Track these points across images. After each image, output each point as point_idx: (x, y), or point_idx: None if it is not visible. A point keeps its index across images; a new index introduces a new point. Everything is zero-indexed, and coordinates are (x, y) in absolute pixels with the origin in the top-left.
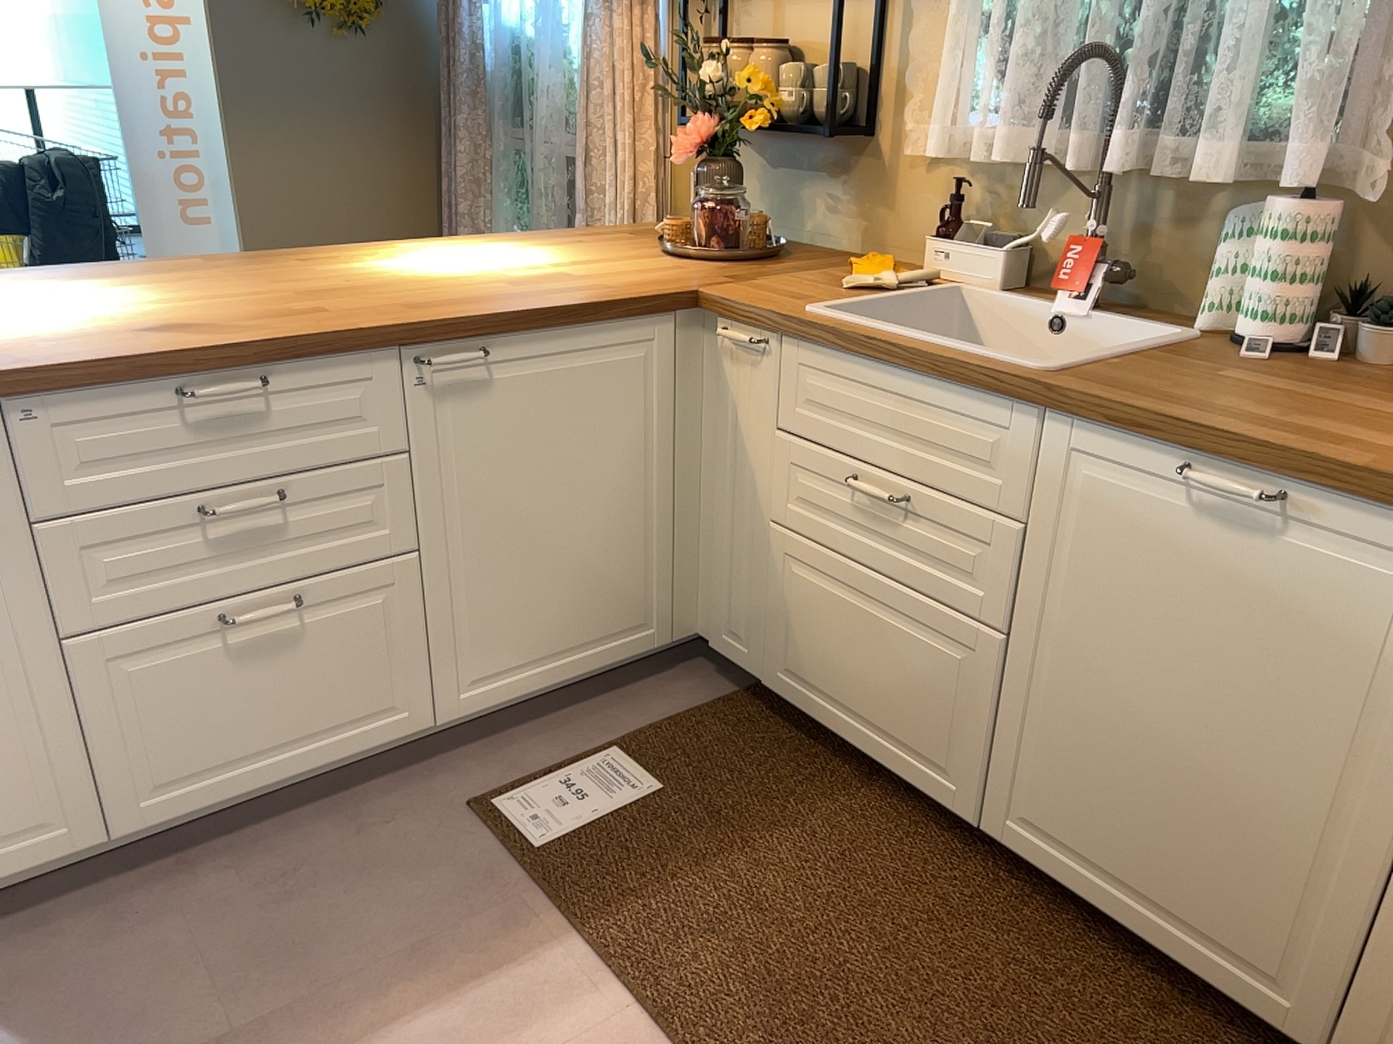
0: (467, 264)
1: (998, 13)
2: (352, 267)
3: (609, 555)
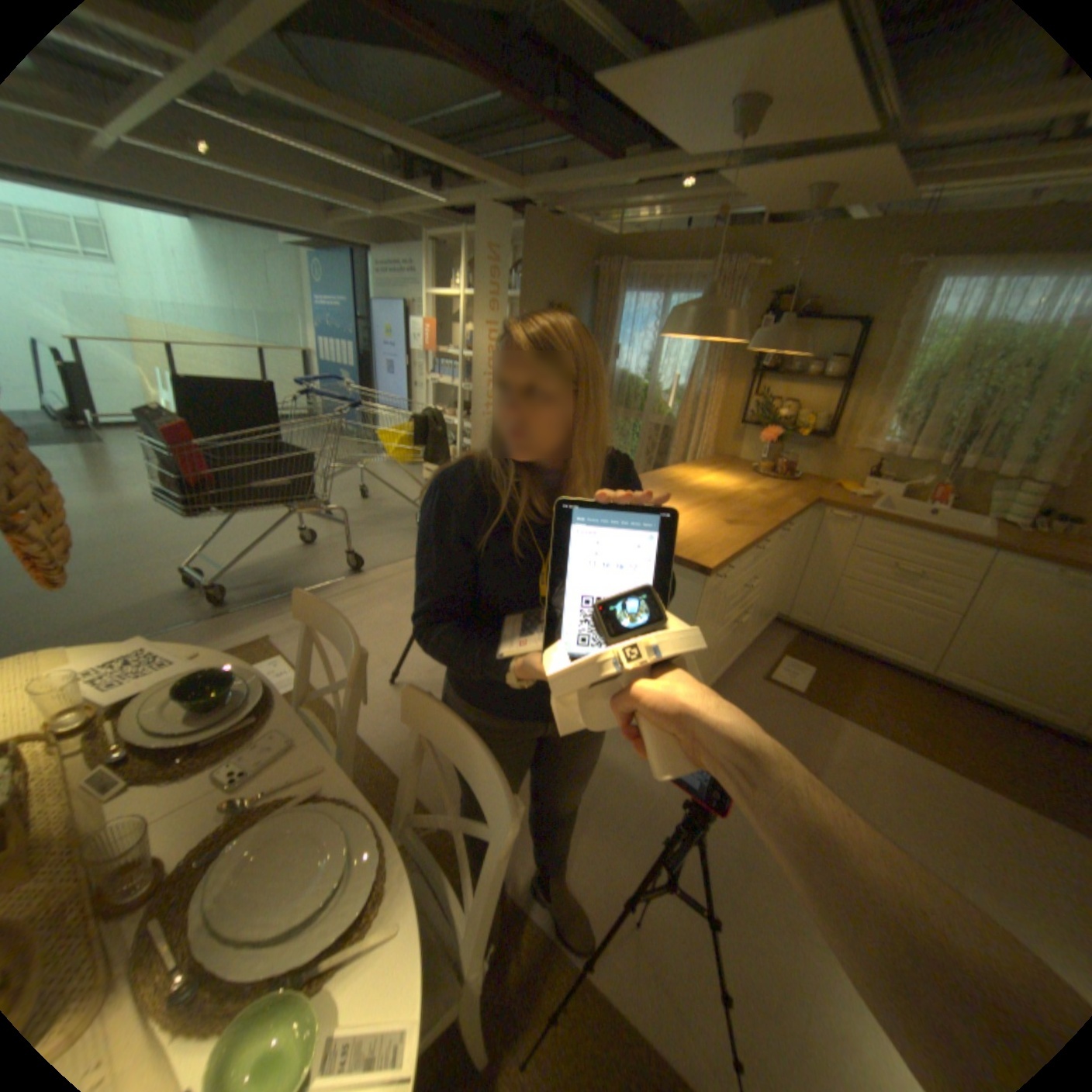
0: (722, 483)
1: (907, 407)
2: (691, 485)
3: (779, 589)
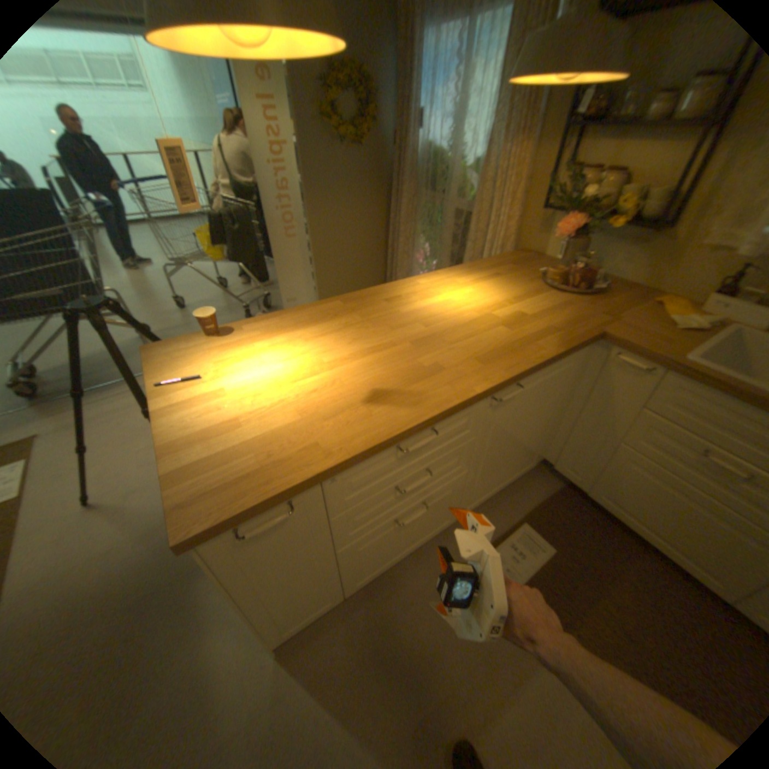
0: (466, 303)
1: None
2: (413, 307)
3: (530, 445)
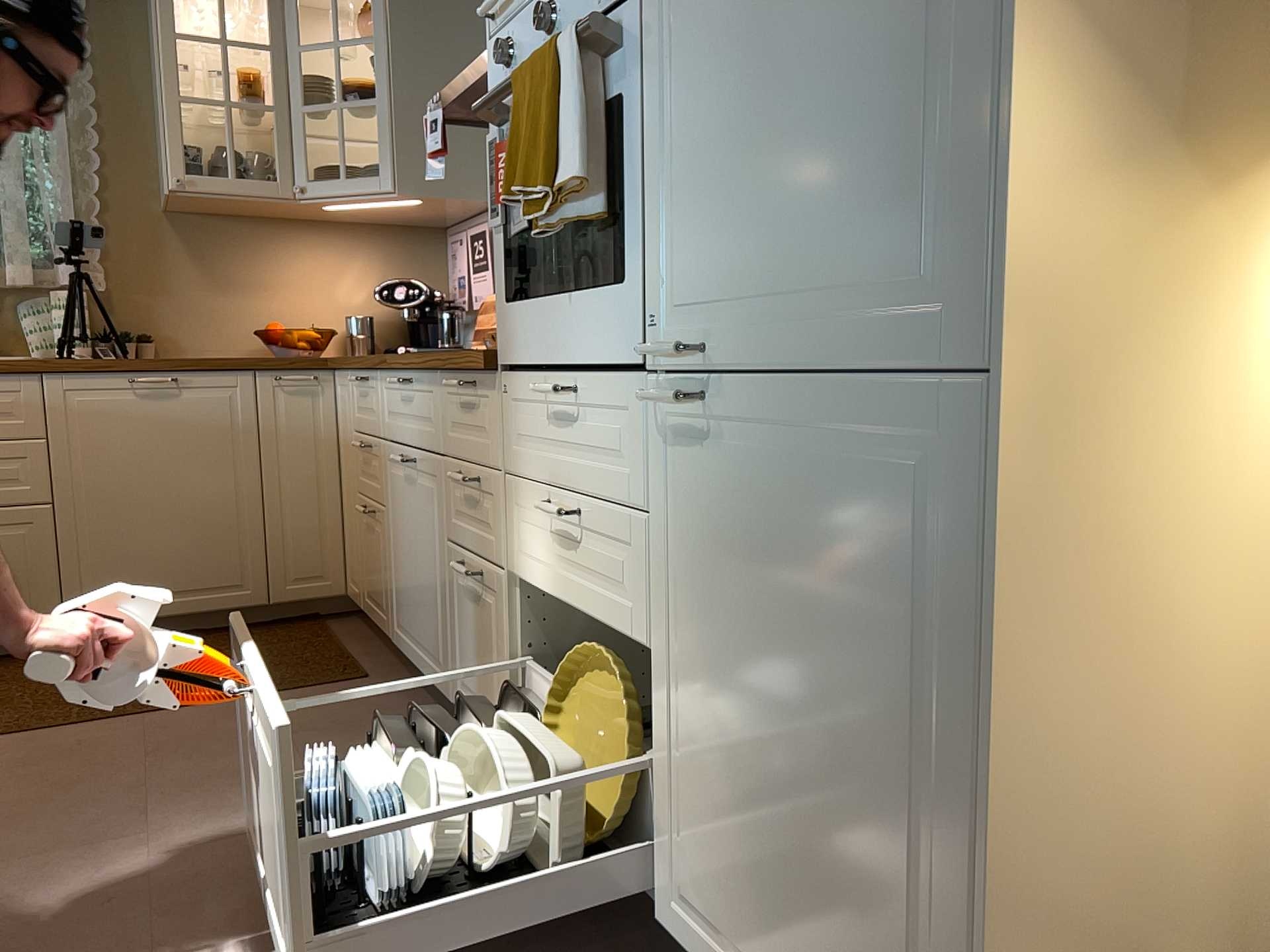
0: None
1: None
2: None
3: None
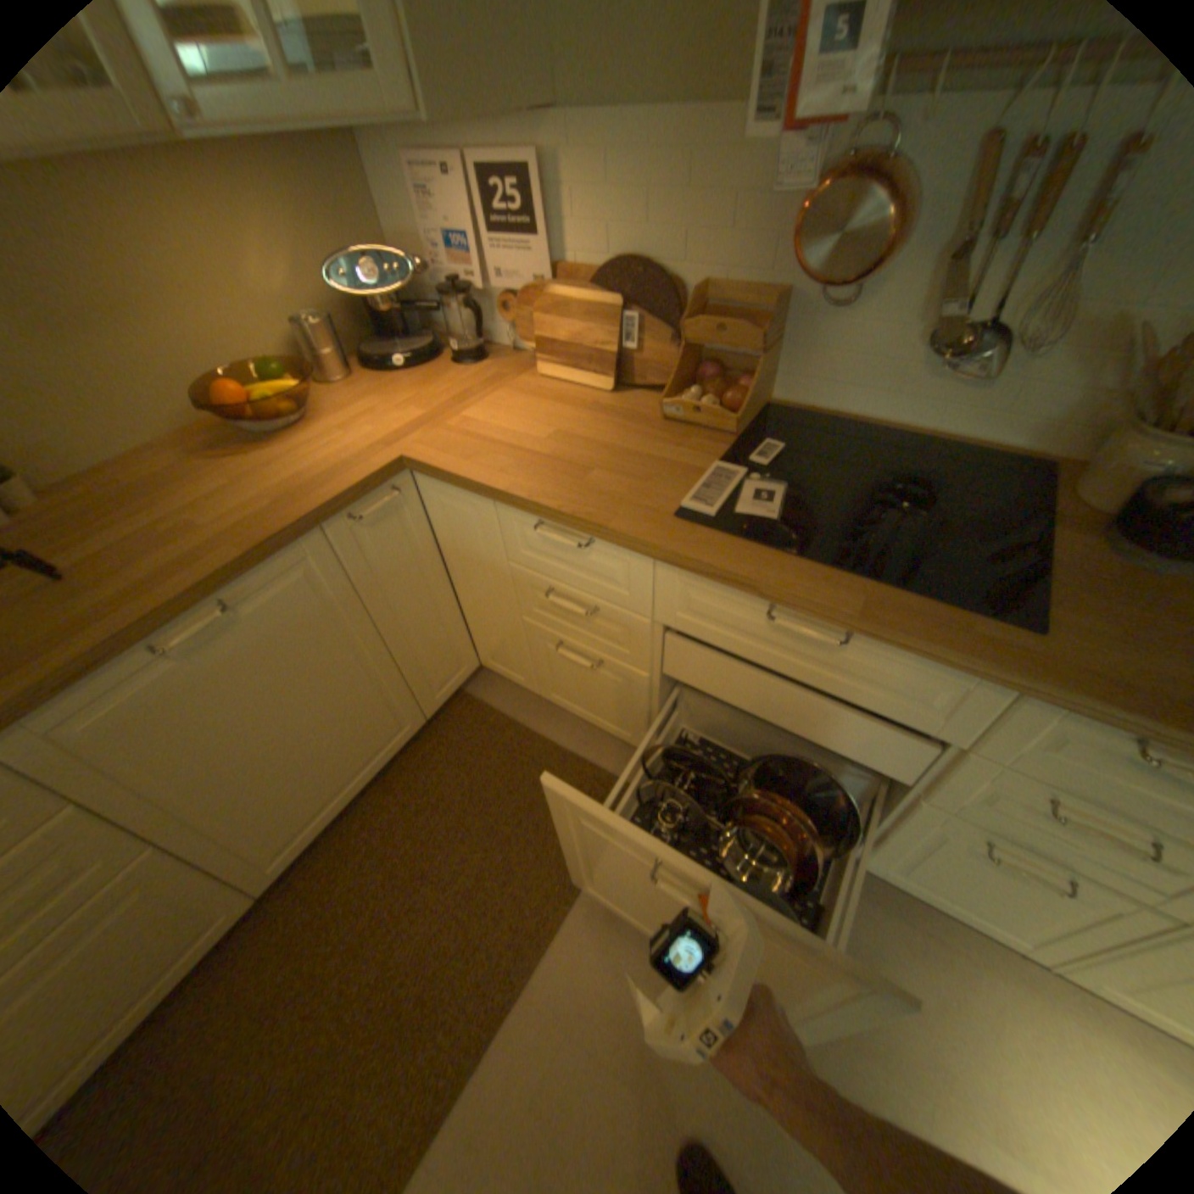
0: None
1: None
2: None
3: None
